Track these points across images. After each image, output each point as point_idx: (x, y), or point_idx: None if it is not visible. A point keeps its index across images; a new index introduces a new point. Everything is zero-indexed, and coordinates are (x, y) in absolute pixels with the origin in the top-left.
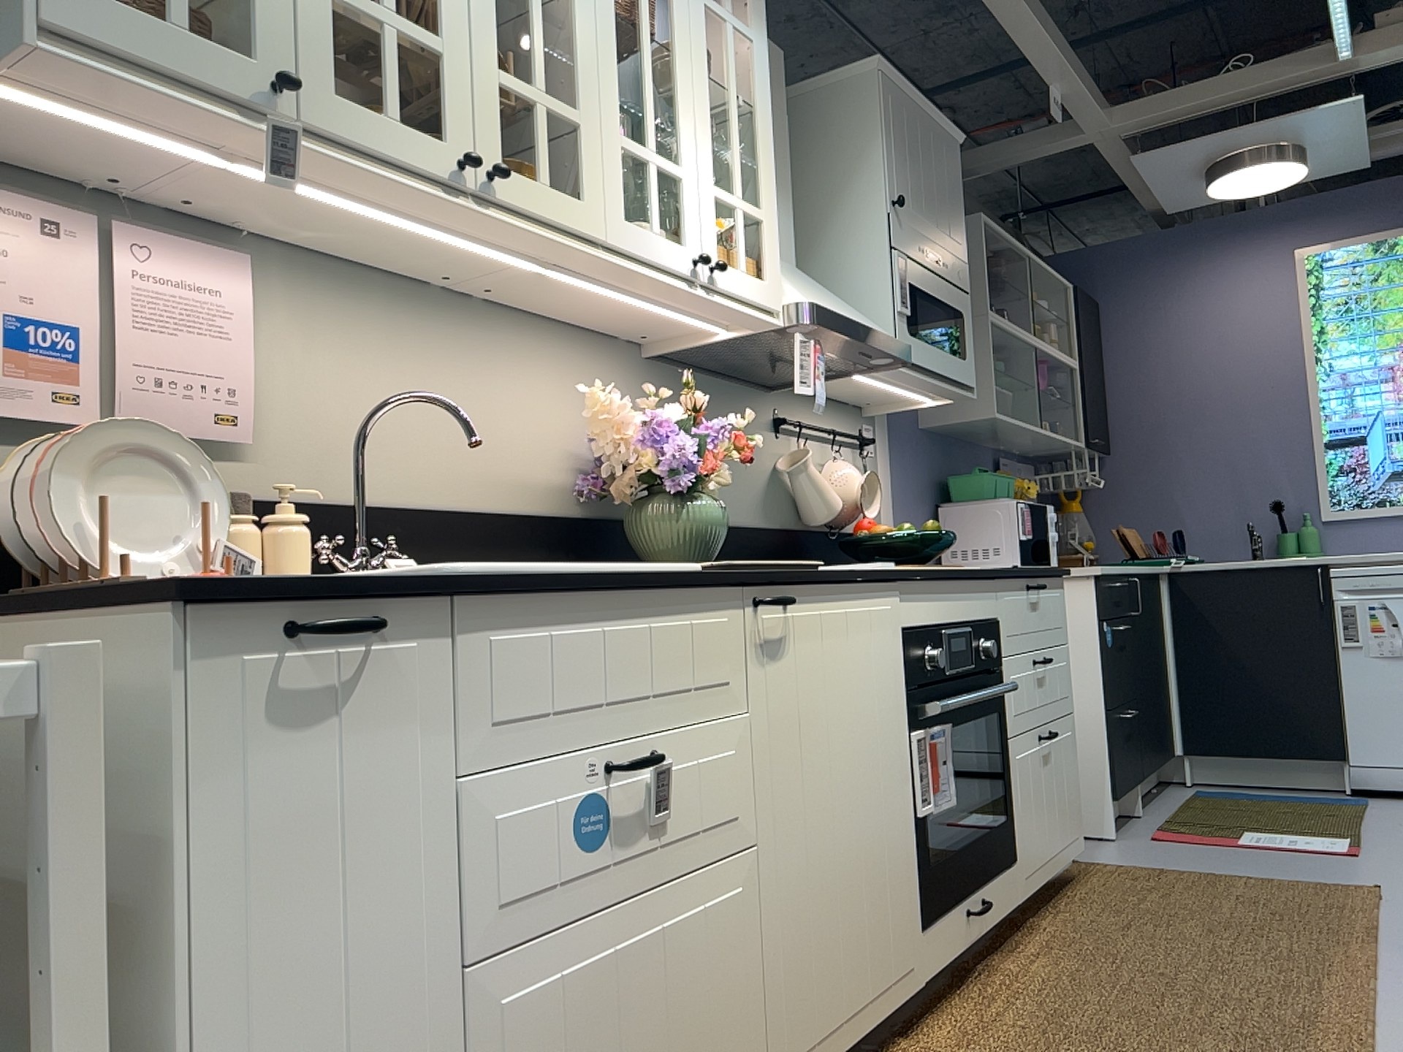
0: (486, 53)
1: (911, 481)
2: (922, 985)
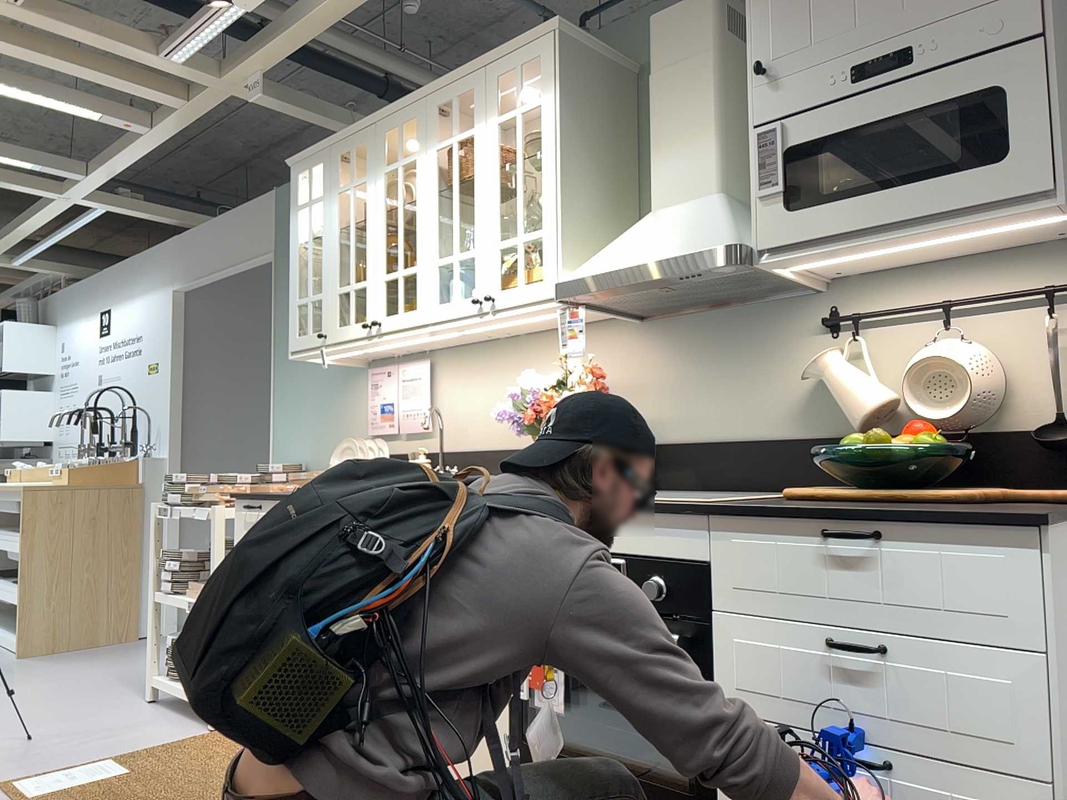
0: (379, 272)
1: None
2: None
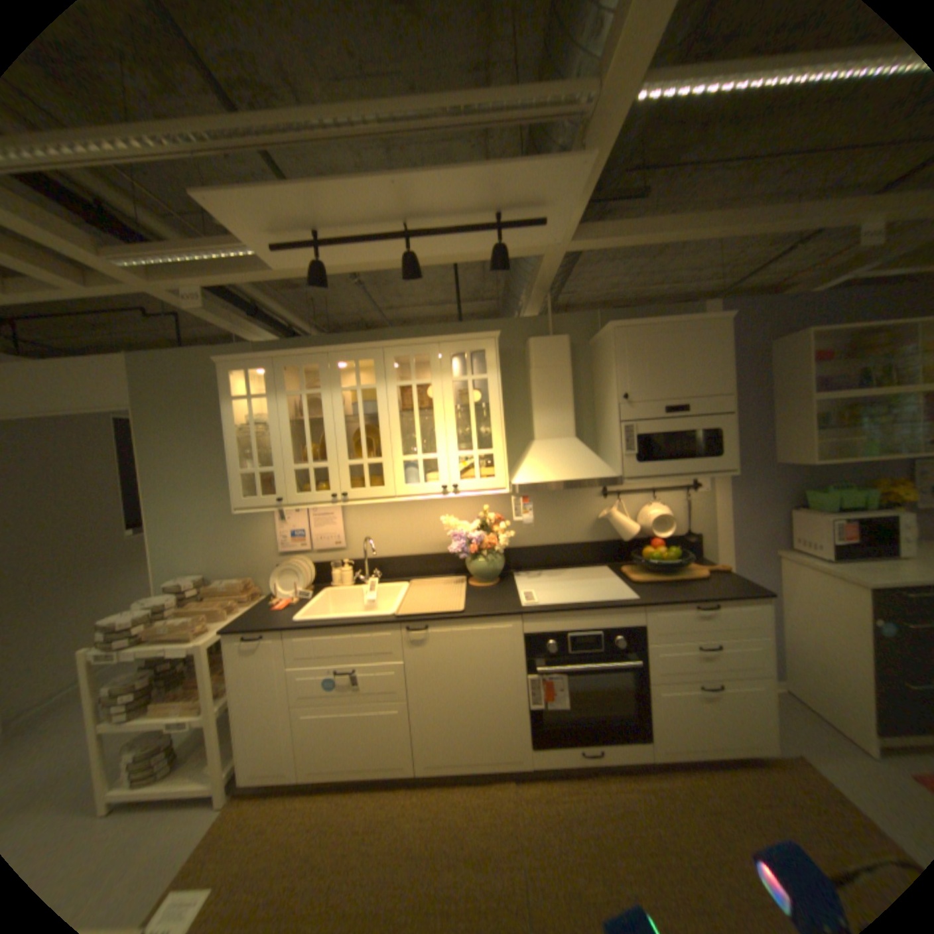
0: (343, 460)
1: (755, 499)
2: (534, 772)
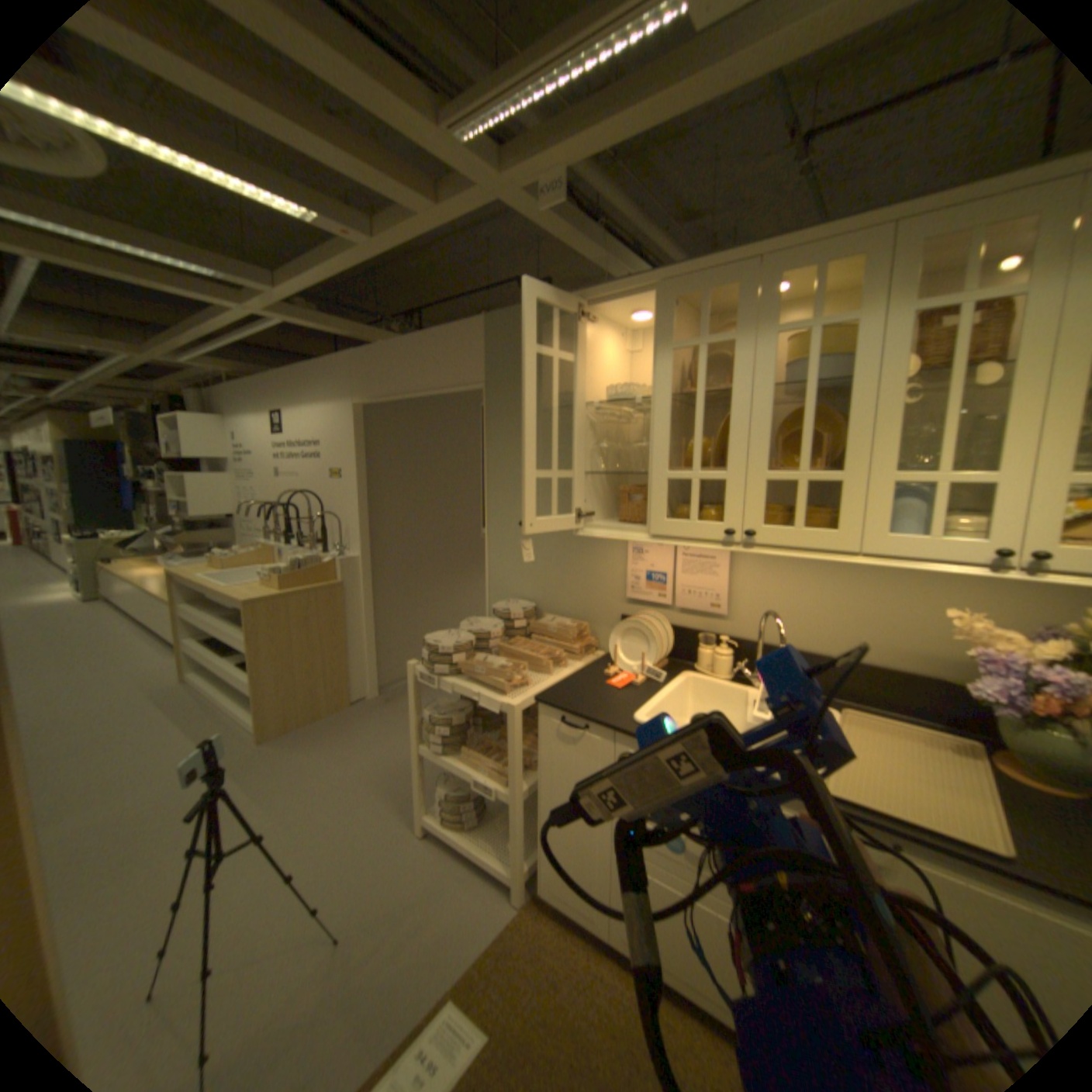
0: (758, 468)
1: None
2: None
